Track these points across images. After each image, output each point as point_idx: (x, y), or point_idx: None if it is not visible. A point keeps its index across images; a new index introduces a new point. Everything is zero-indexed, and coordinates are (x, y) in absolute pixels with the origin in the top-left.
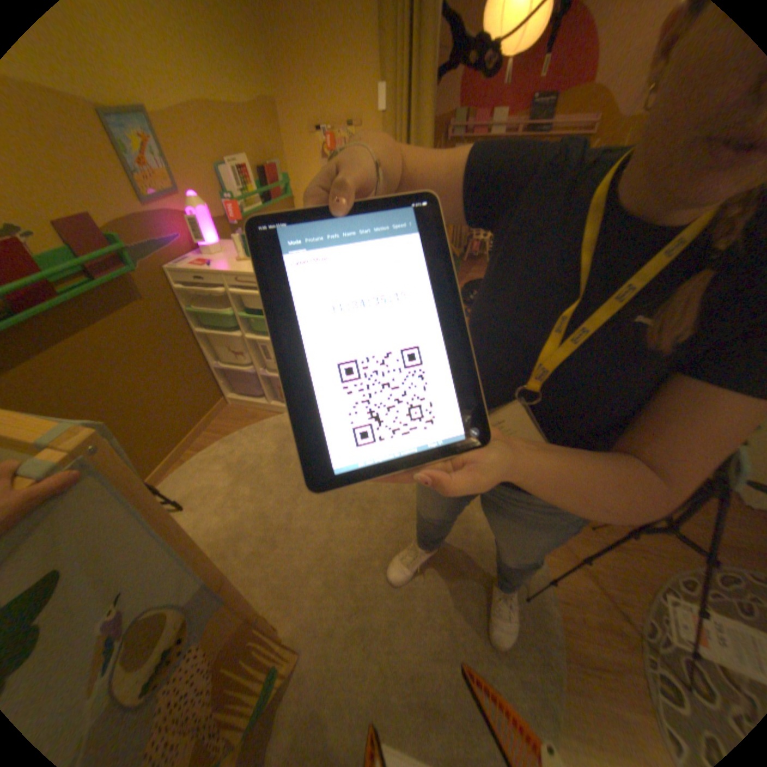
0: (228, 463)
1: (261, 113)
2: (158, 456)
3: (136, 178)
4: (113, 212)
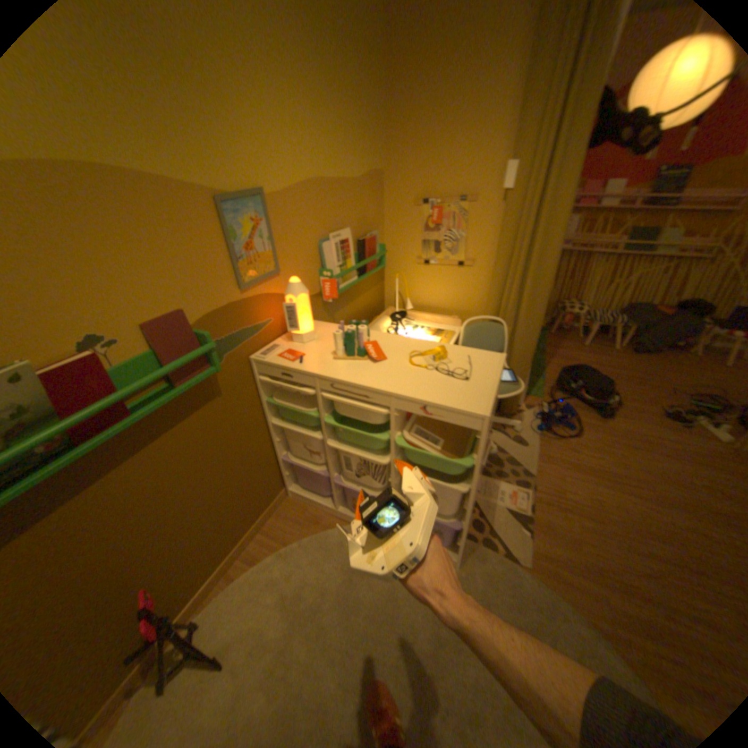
0: (284, 595)
1: (371, 185)
2: (205, 573)
3: (242, 264)
4: (211, 304)
